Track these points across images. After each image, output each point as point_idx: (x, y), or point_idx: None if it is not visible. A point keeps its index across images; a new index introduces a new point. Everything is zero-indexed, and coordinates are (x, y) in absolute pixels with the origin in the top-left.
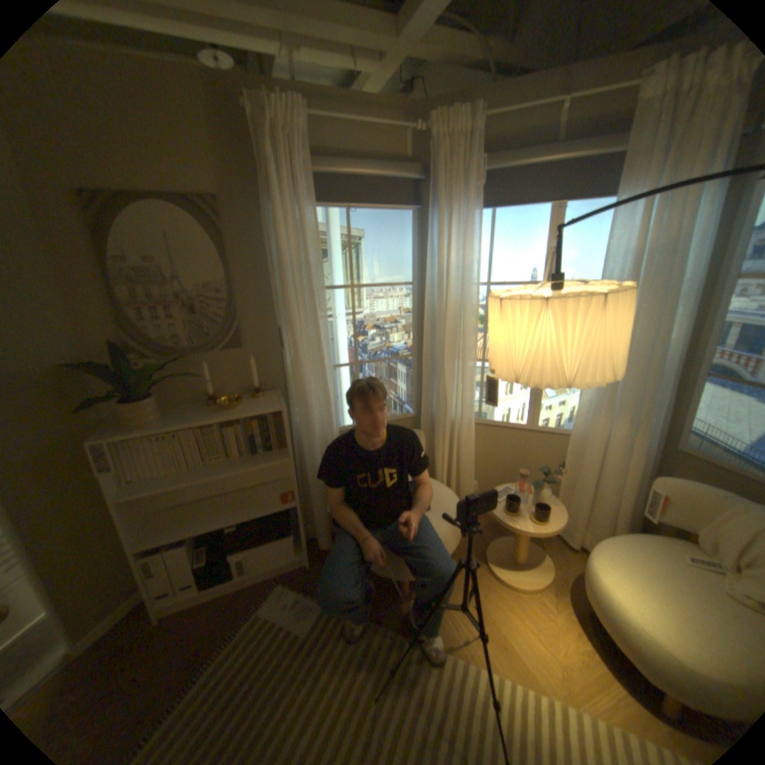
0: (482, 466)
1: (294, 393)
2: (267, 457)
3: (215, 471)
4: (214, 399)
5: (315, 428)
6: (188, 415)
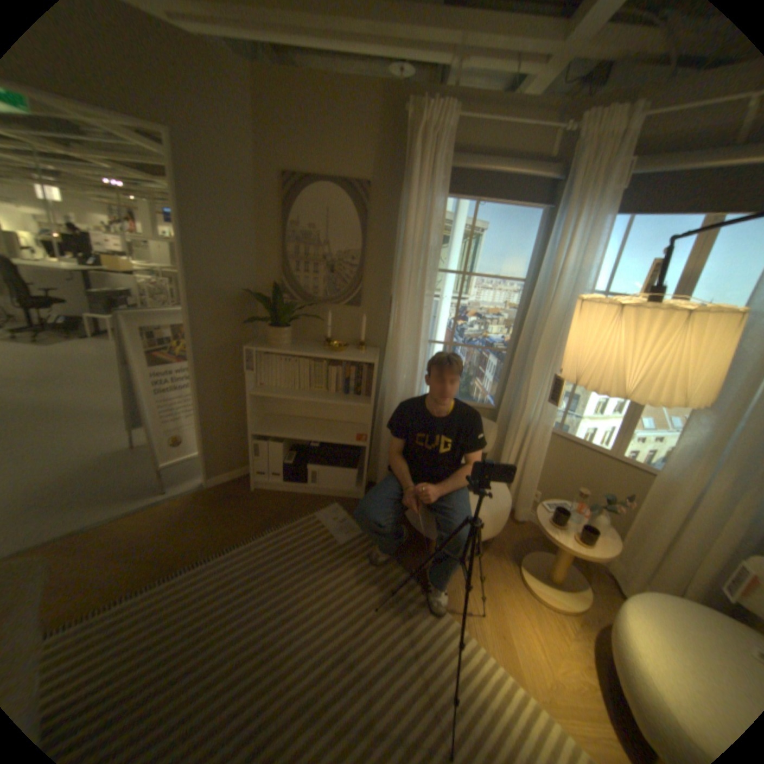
0: (551, 479)
1: (388, 353)
2: (354, 399)
3: (316, 396)
4: (330, 343)
5: (397, 388)
6: (309, 348)
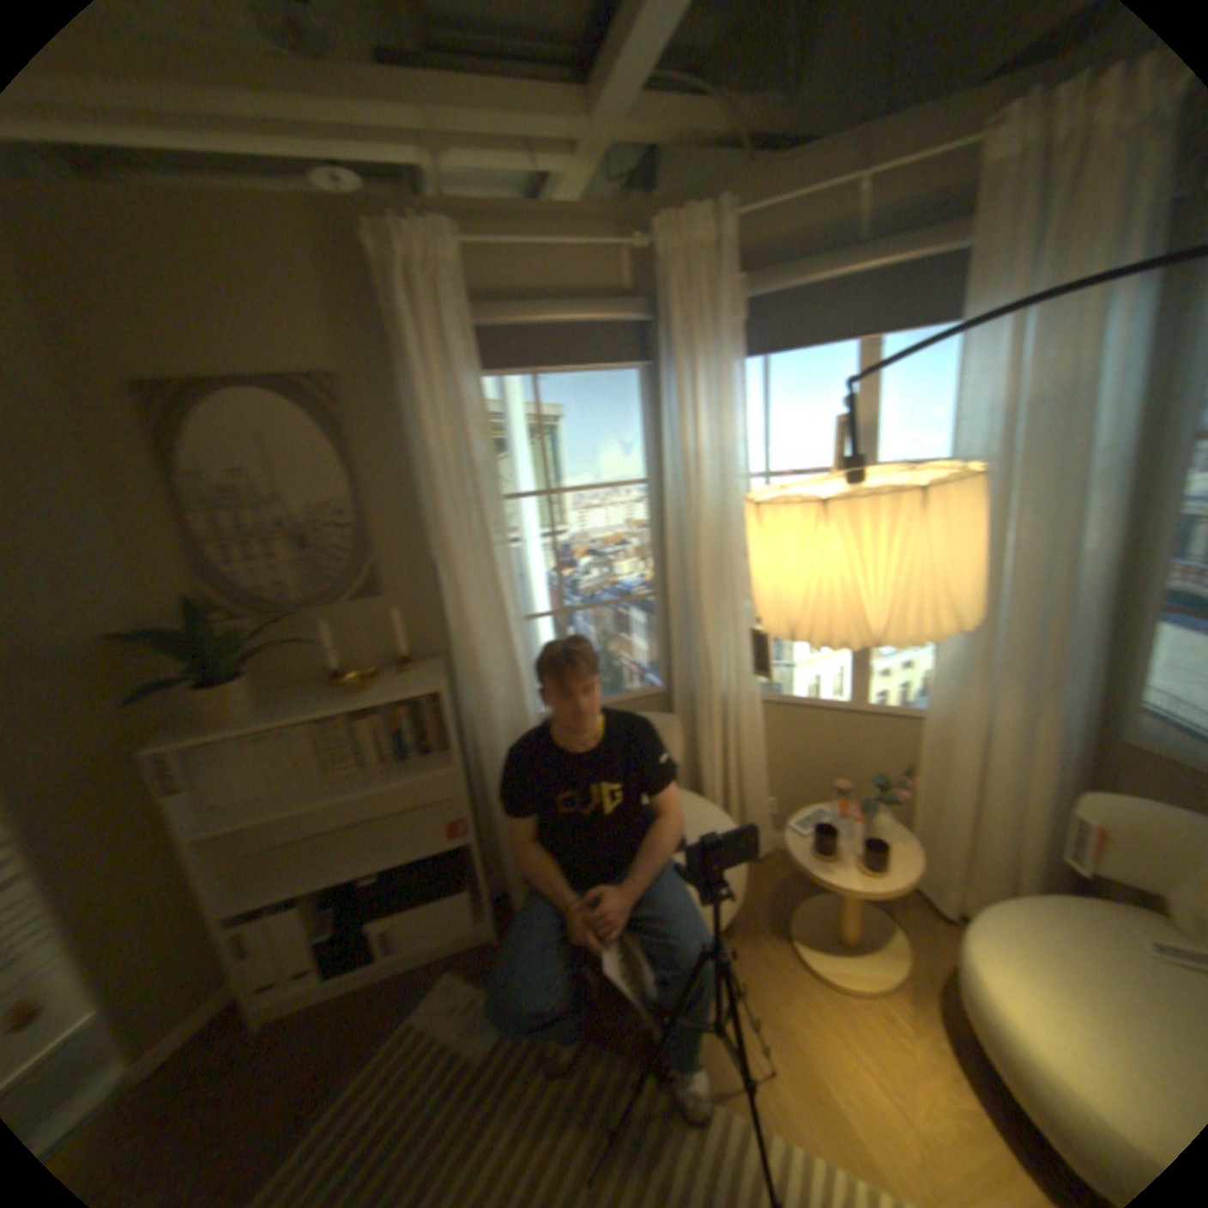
0: (783, 772)
1: (464, 662)
2: (425, 764)
3: (345, 789)
4: (345, 677)
5: (498, 718)
6: (303, 703)
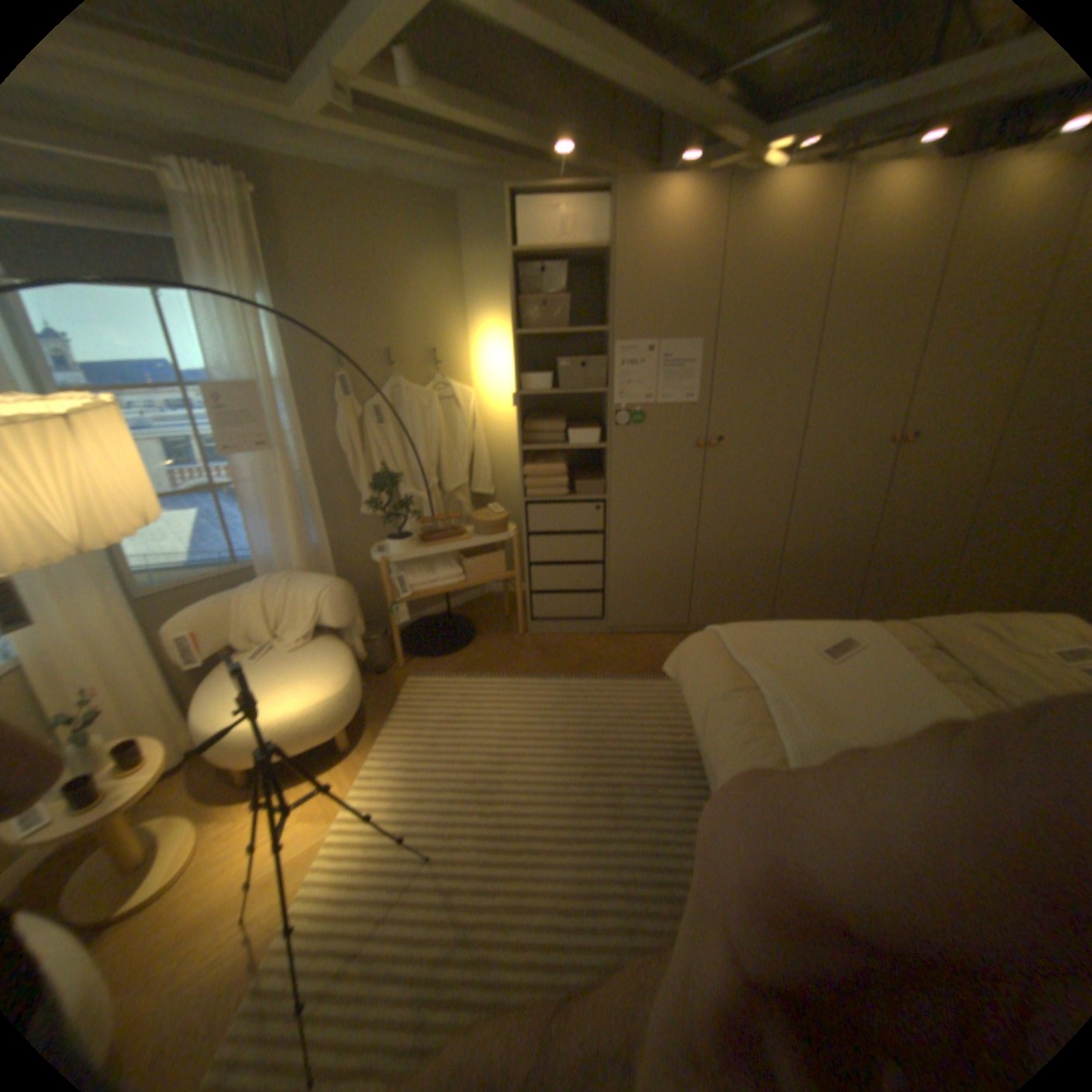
0: None
1: None
2: None
3: None
4: None
5: None
6: None
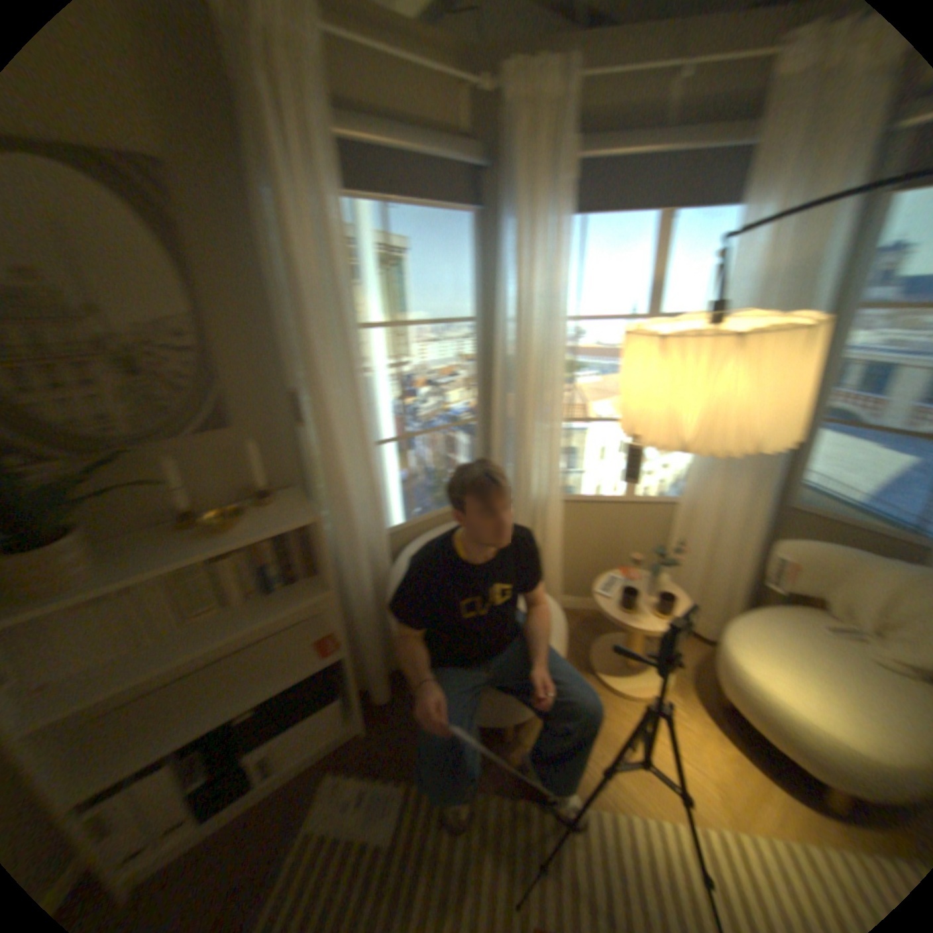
0: (569, 553)
1: (328, 490)
2: (294, 593)
3: (214, 633)
4: (195, 516)
5: (365, 539)
6: (154, 550)
